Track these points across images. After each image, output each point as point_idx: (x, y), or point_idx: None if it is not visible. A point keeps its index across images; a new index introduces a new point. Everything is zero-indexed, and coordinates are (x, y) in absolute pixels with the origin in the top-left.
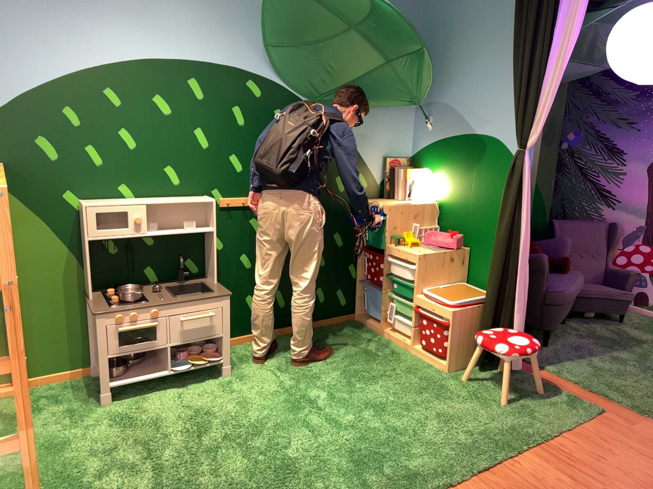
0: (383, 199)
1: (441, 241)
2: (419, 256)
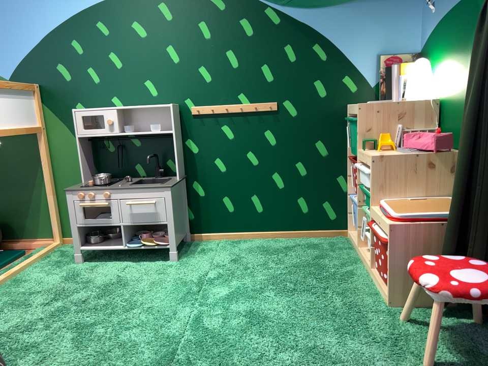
0: (378, 102)
1: (424, 142)
2: (376, 157)
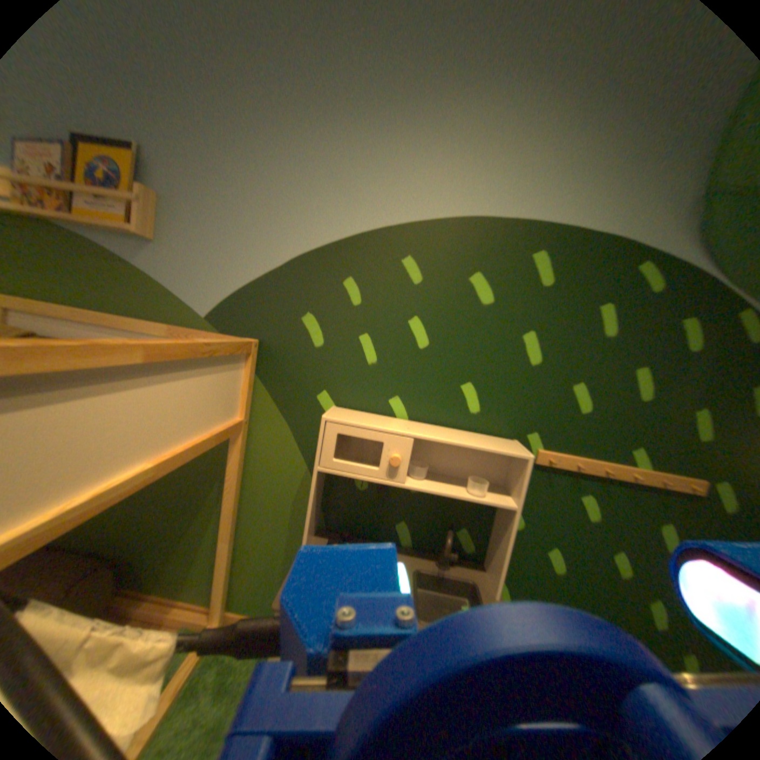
0: None
1: None
2: None
